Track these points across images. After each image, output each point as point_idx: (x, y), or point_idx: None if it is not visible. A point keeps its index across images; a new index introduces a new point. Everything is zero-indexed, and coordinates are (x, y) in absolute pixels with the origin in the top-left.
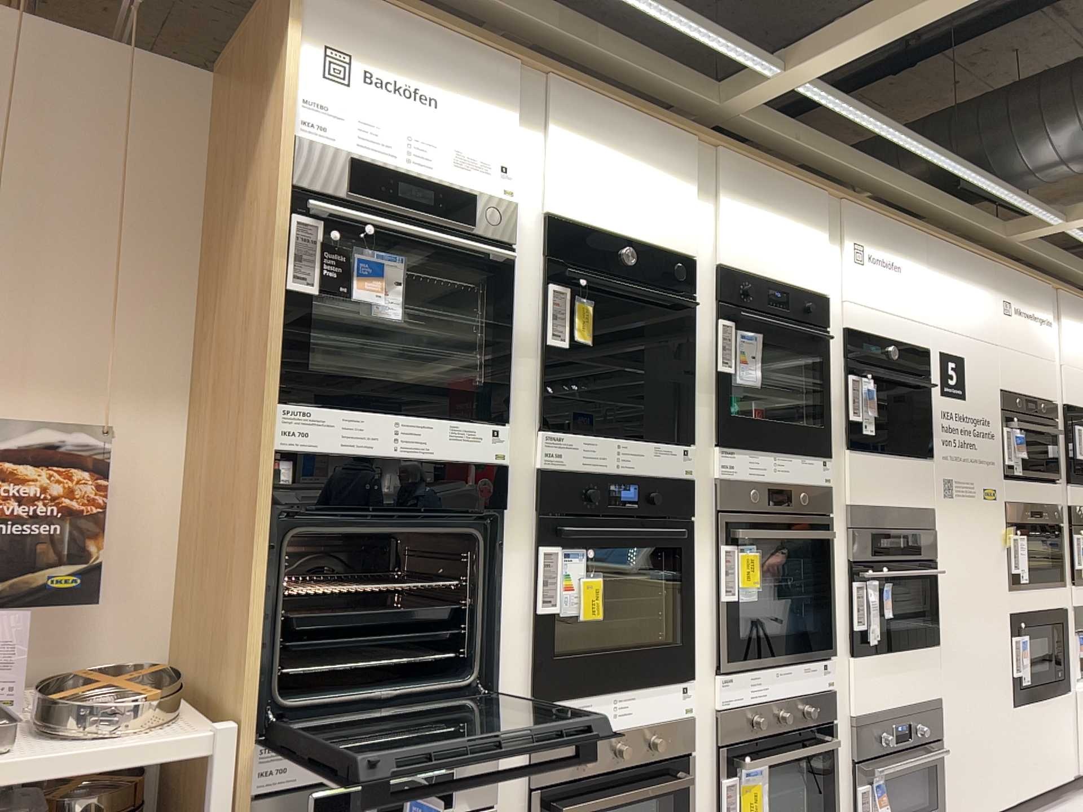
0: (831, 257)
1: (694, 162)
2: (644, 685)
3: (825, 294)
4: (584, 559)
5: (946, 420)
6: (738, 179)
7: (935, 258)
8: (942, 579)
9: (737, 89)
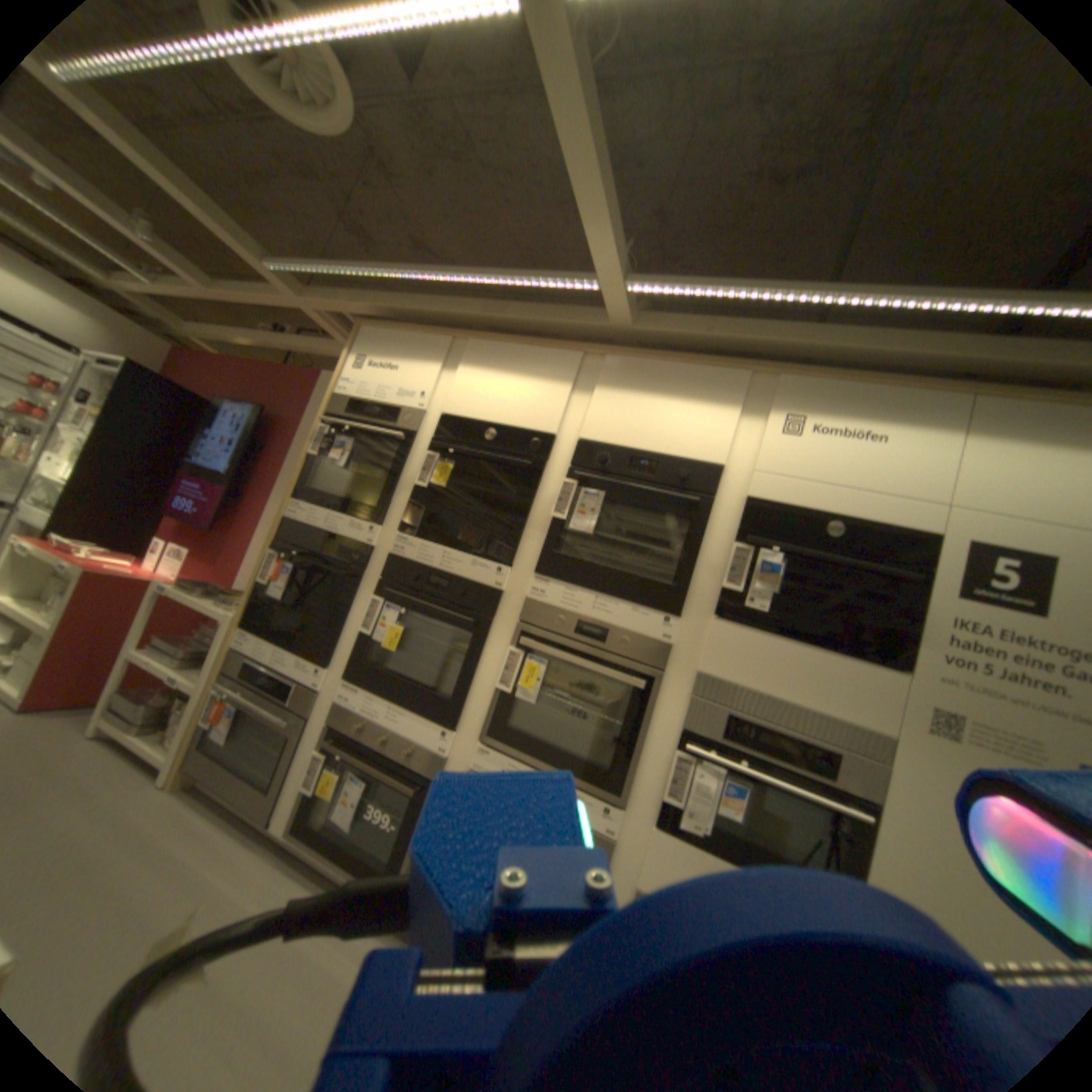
0: (745, 428)
1: (573, 368)
2: (412, 712)
3: (721, 462)
4: (397, 614)
5: (973, 633)
6: (619, 373)
7: (999, 419)
8: (895, 841)
9: (608, 306)
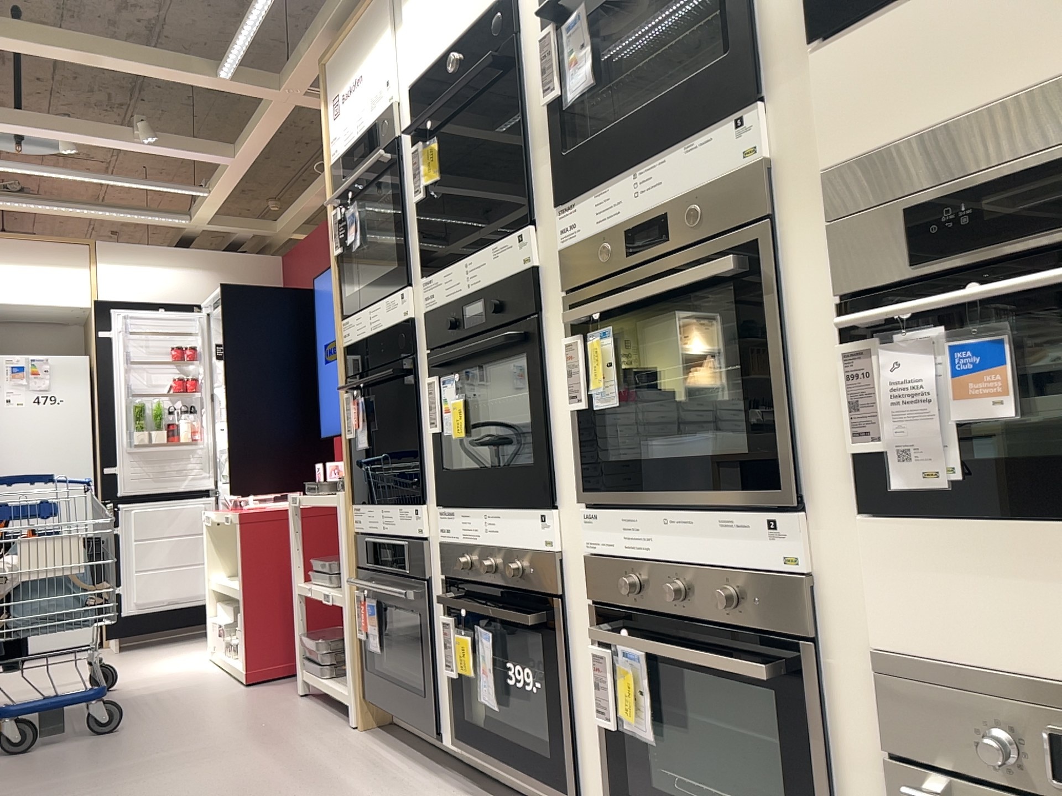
0: None
1: None
2: (505, 507)
3: None
4: (452, 383)
5: None
6: None
7: None
8: None
9: None
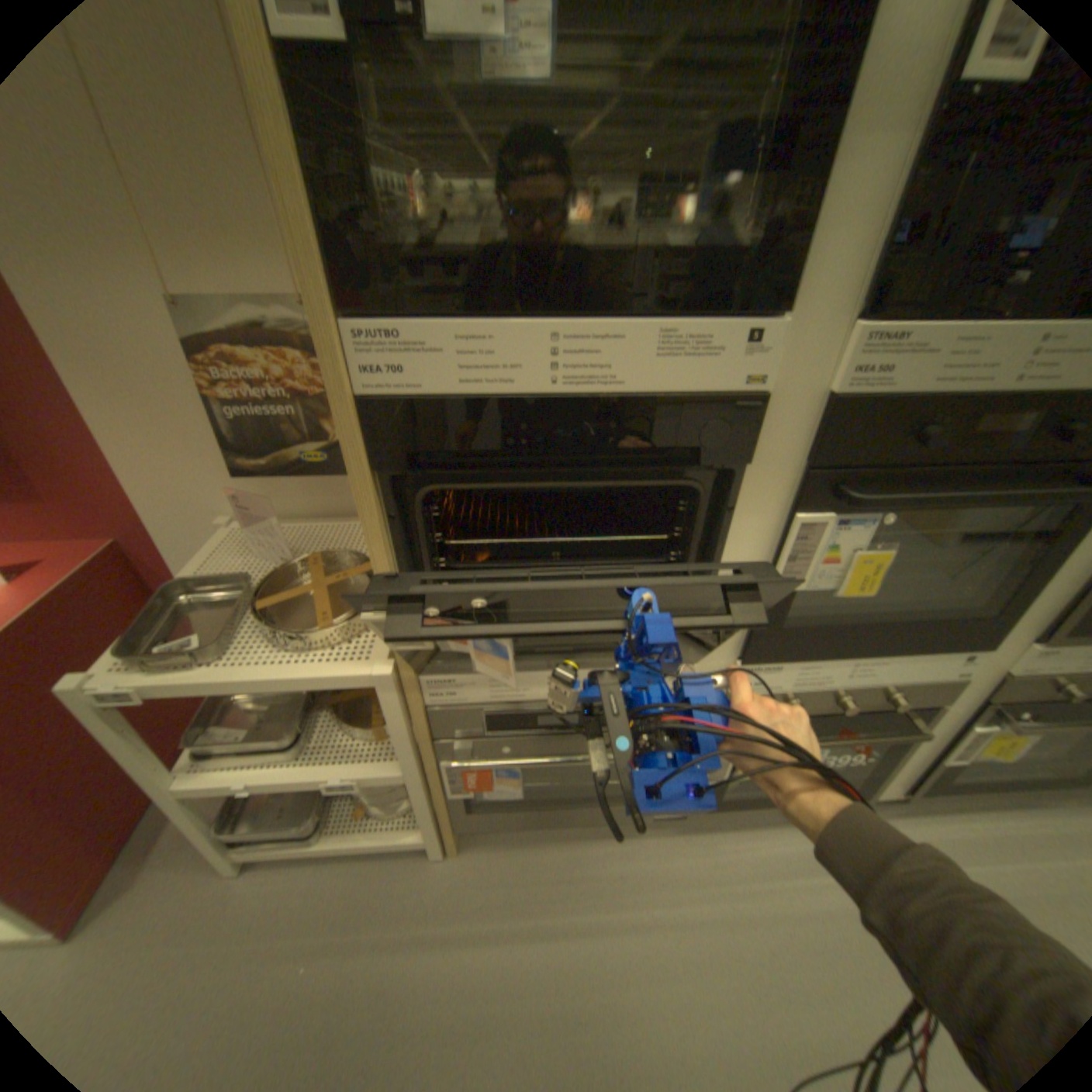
0: None
1: None
2: (908, 655)
3: None
4: (873, 528)
5: None
6: None
7: None
8: None
9: None
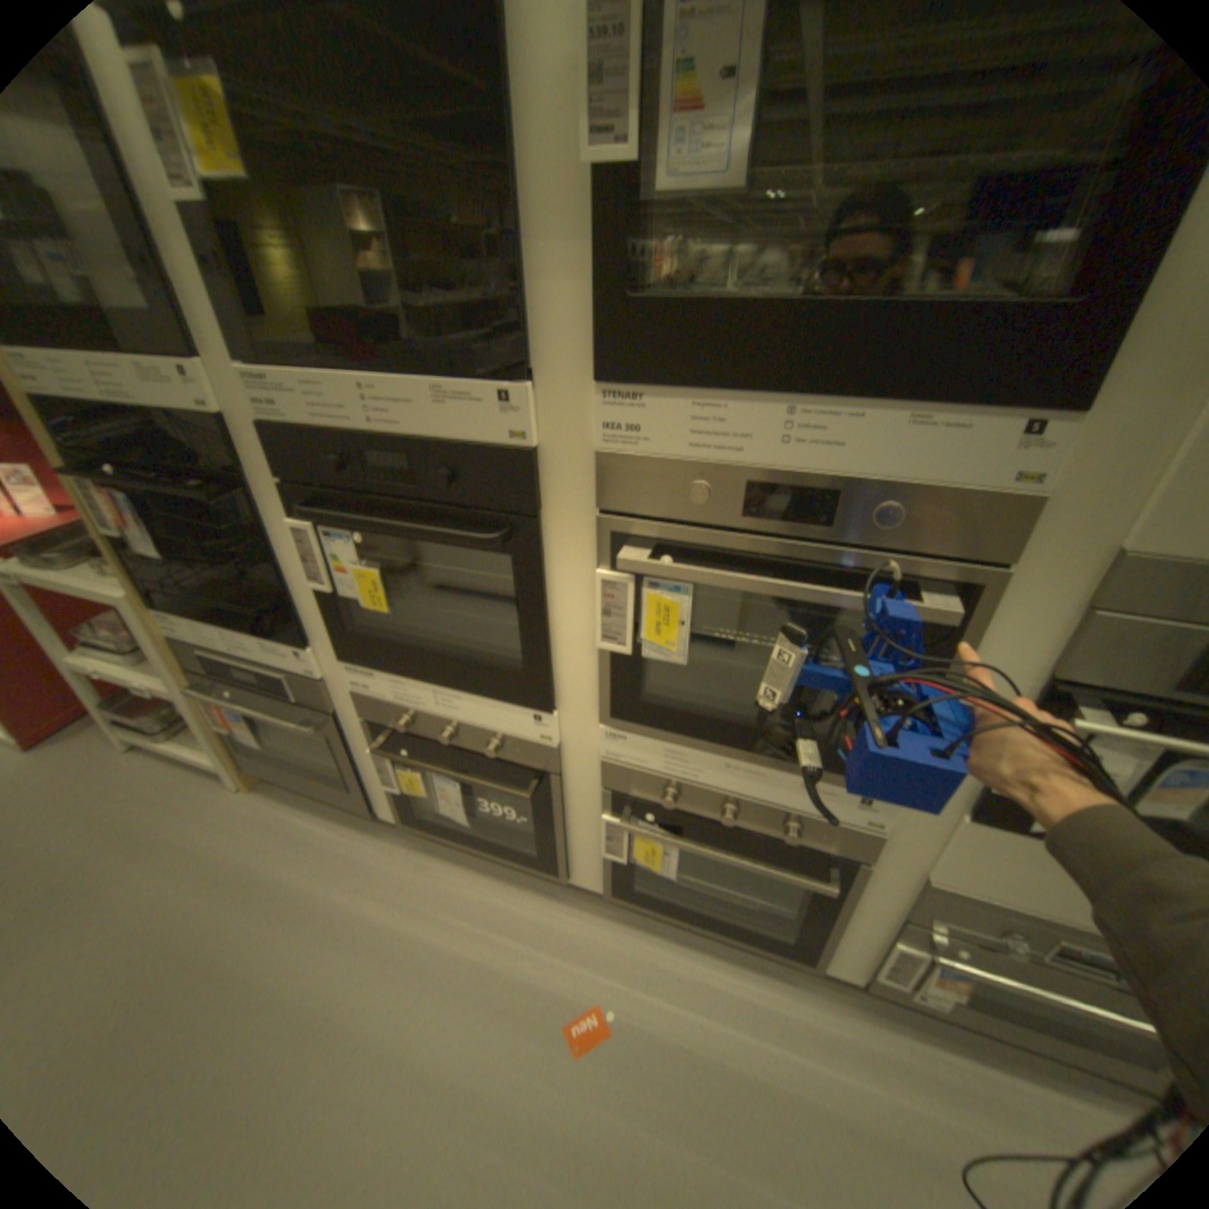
0: None
1: None
2: (471, 694)
3: None
4: (349, 545)
5: None
6: None
7: None
8: None
9: None
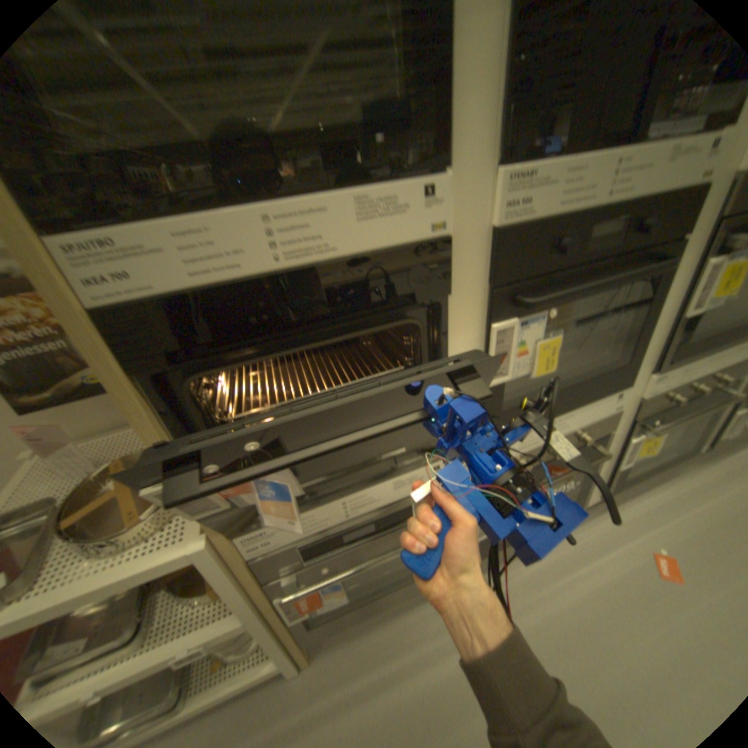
0: None
1: None
2: (583, 405)
3: None
4: (543, 322)
5: None
6: None
7: None
8: None
9: None
